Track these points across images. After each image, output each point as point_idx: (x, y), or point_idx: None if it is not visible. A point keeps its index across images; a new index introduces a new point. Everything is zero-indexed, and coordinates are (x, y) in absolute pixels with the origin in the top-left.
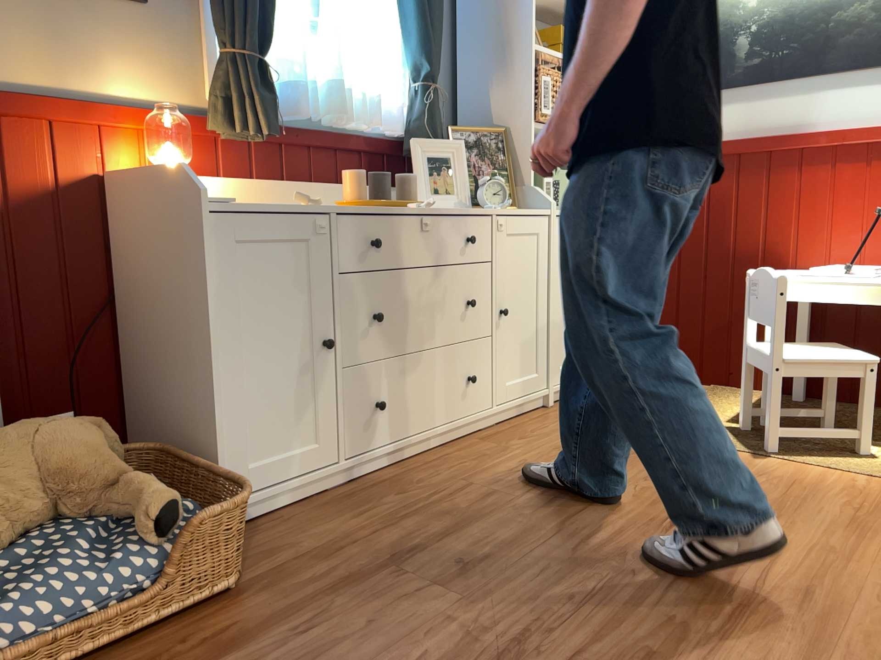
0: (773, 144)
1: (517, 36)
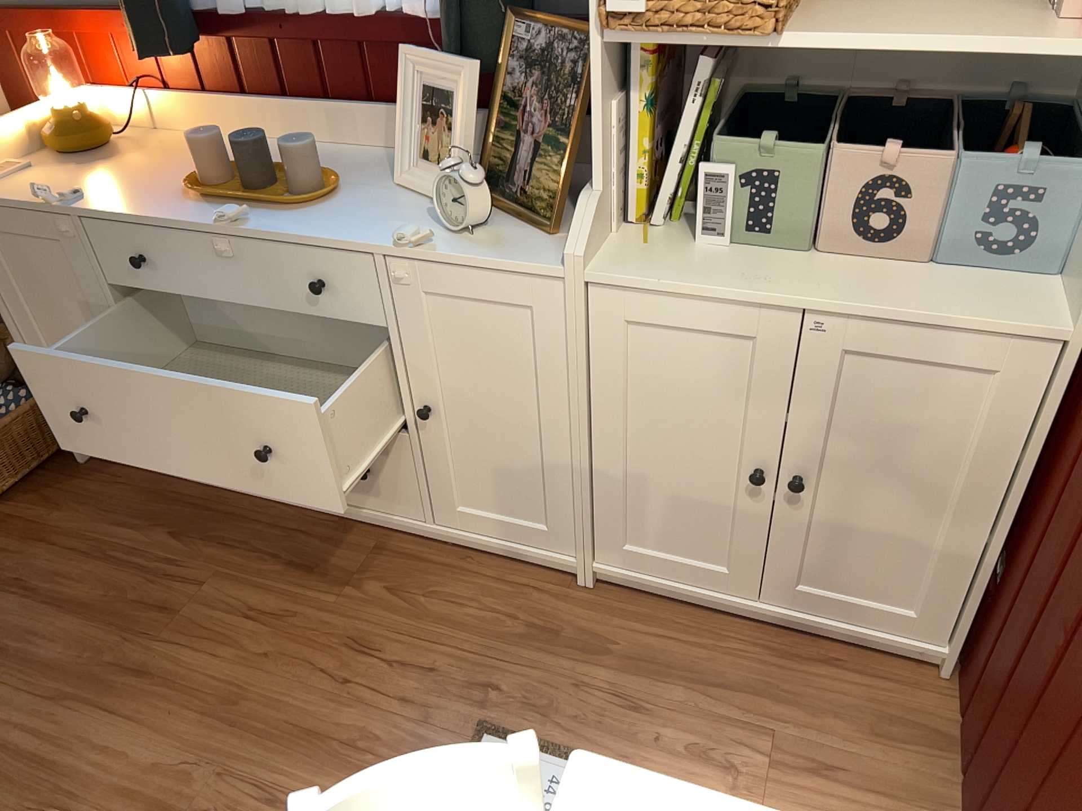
0: None
1: None
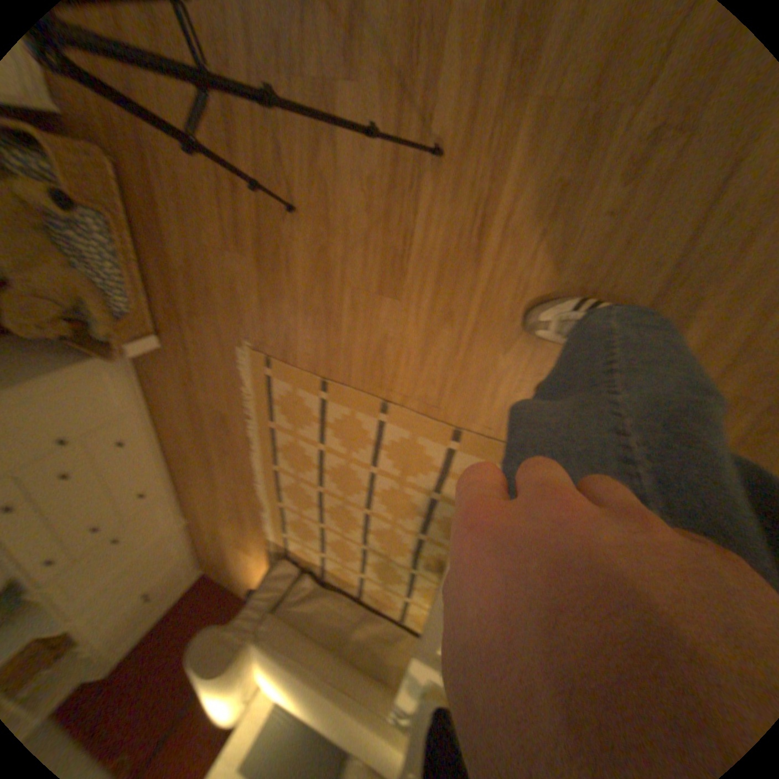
0: None
1: None
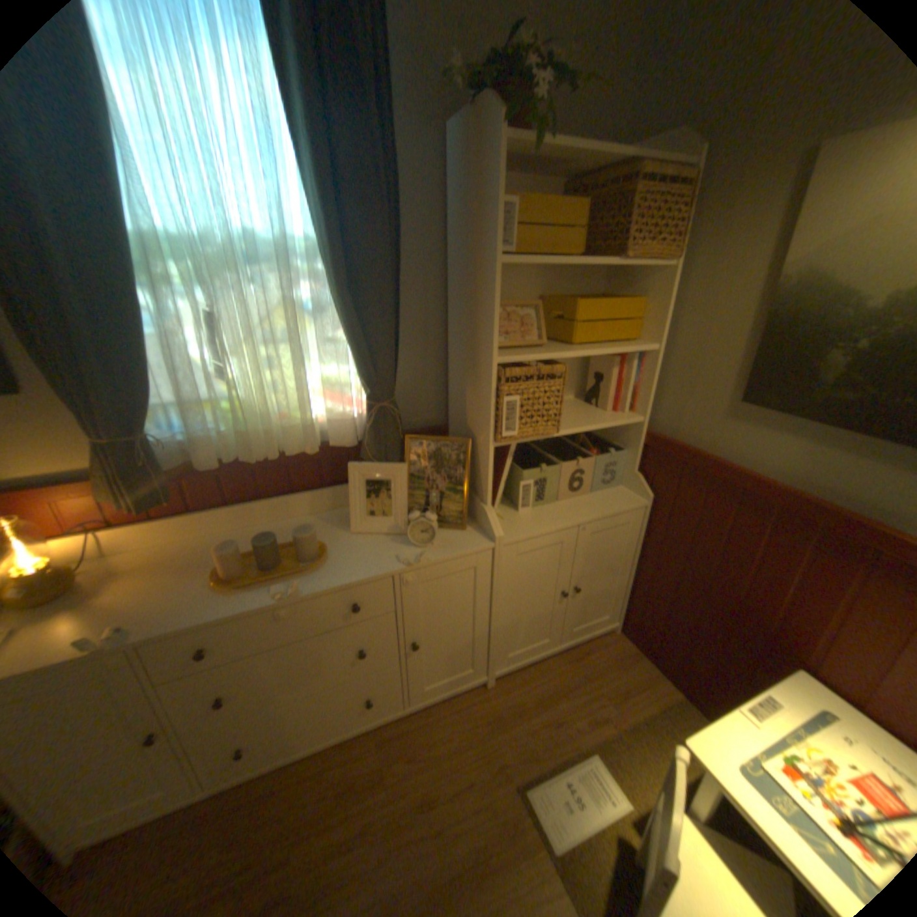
0: (841, 522)
1: (483, 342)
